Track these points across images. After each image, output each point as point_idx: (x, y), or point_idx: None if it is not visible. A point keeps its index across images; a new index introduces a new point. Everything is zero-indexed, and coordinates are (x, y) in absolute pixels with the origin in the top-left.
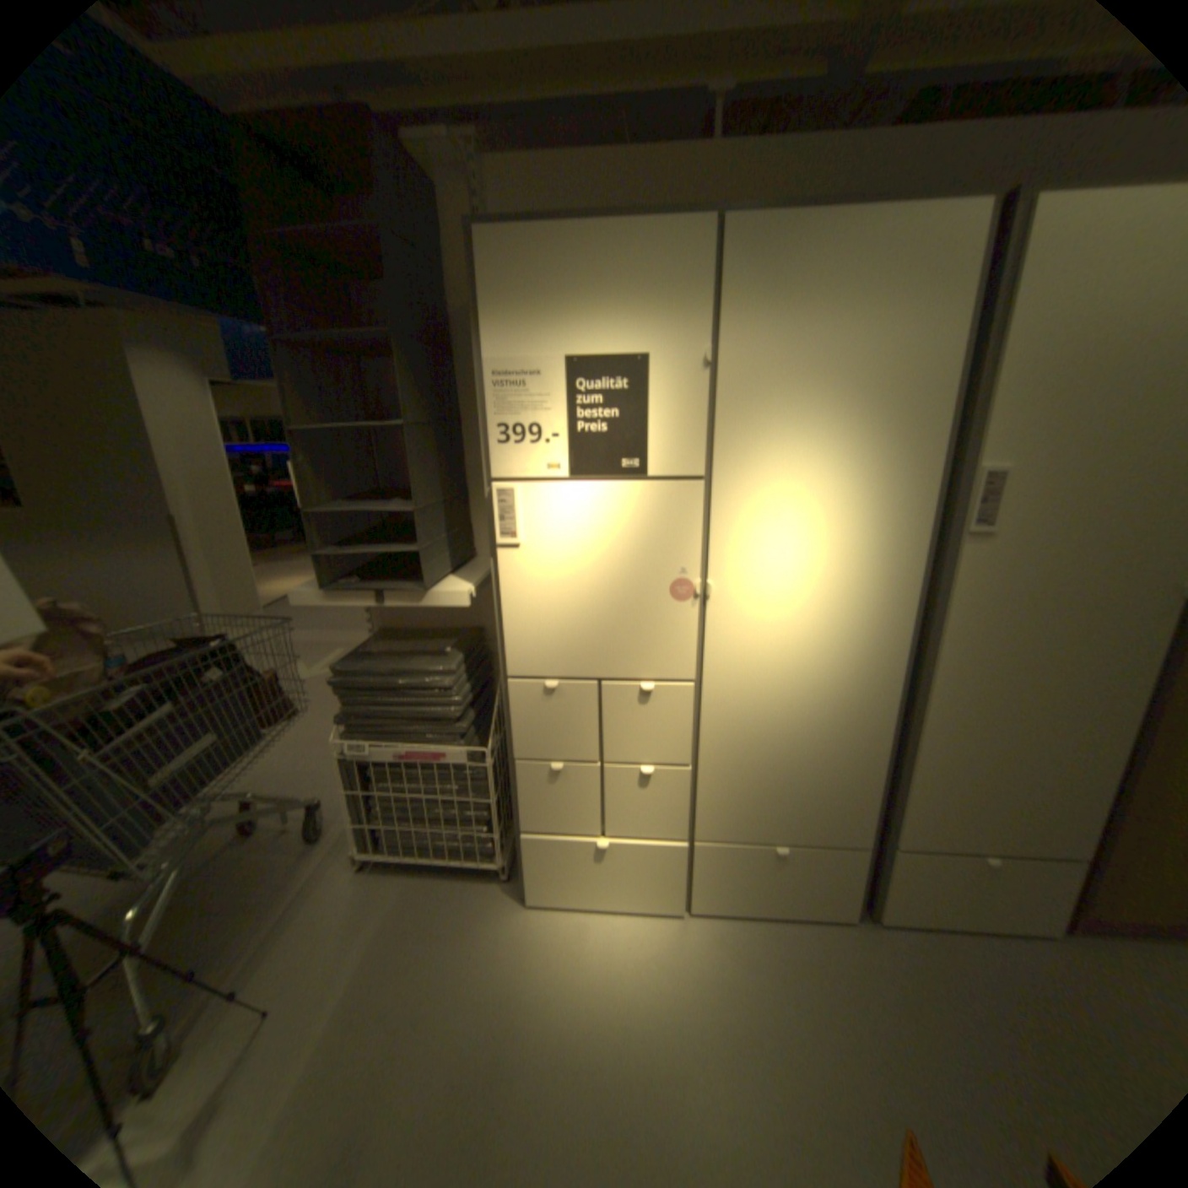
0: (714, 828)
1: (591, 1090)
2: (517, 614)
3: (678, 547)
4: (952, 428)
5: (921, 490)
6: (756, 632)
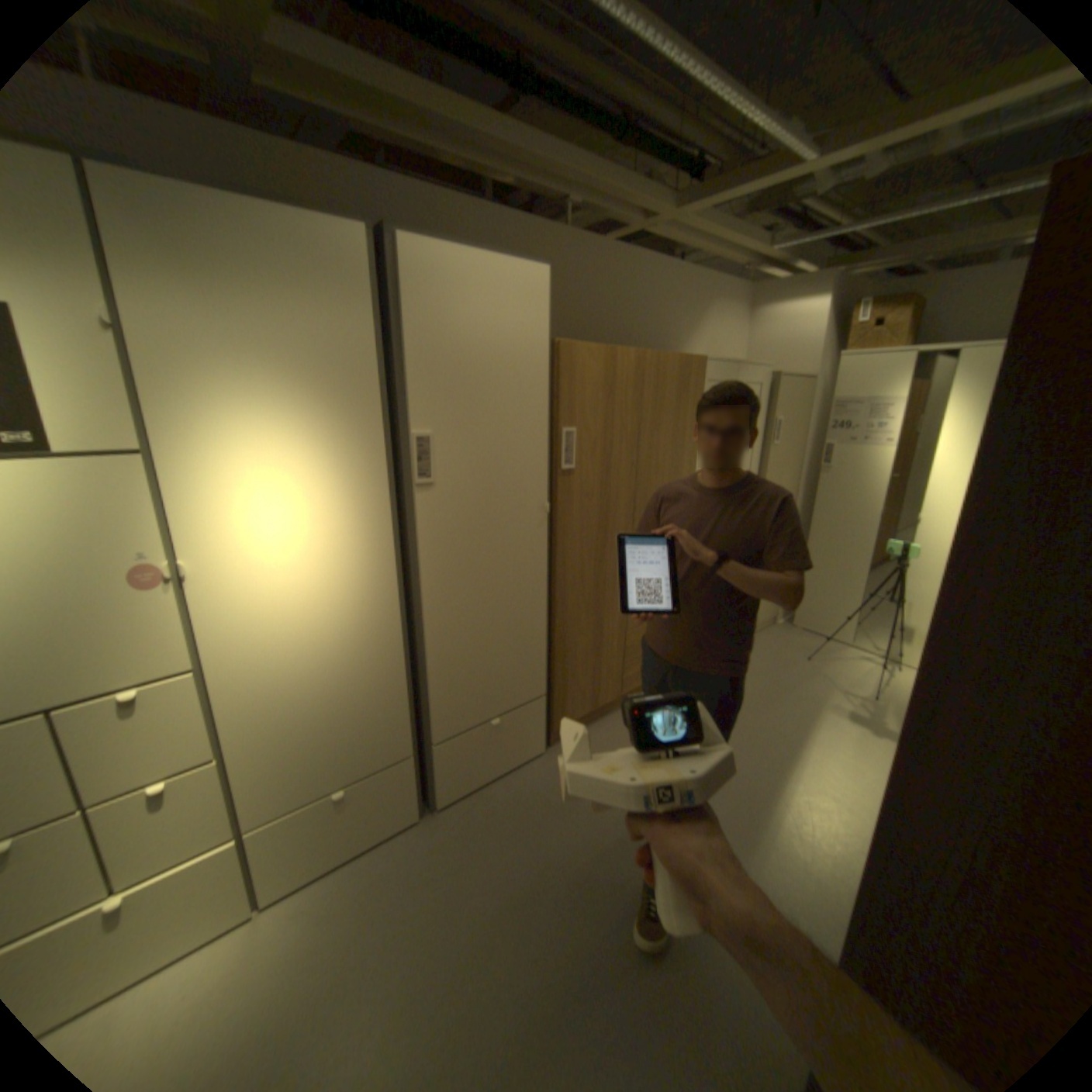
0: (259, 810)
1: None
2: None
3: (127, 530)
4: (383, 403)
5: (372, 454)
6: (252, 602)
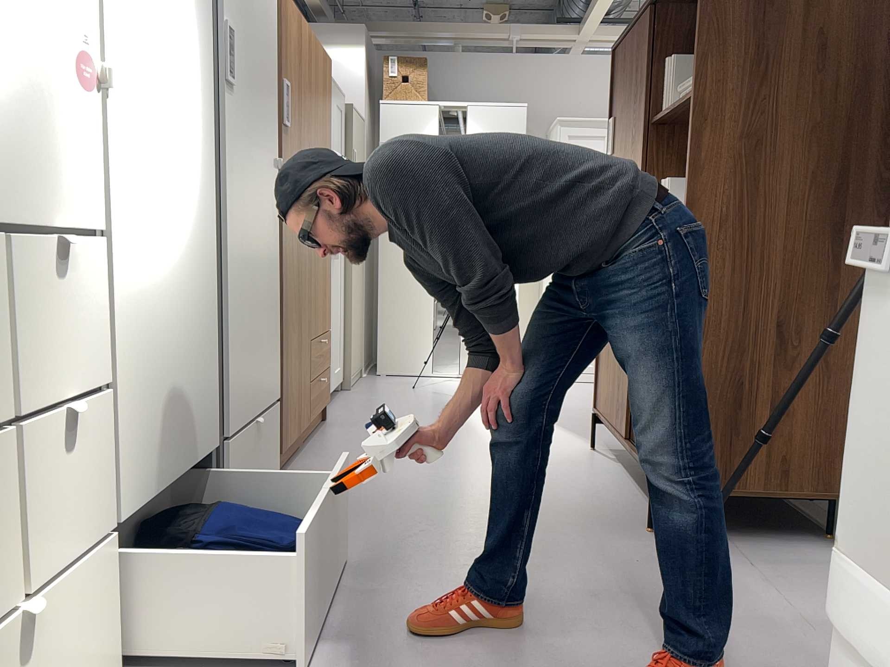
0: (127, 490)
1: None
2: None
3: None
4: None
5: (203, 23)
6: (137, 157)
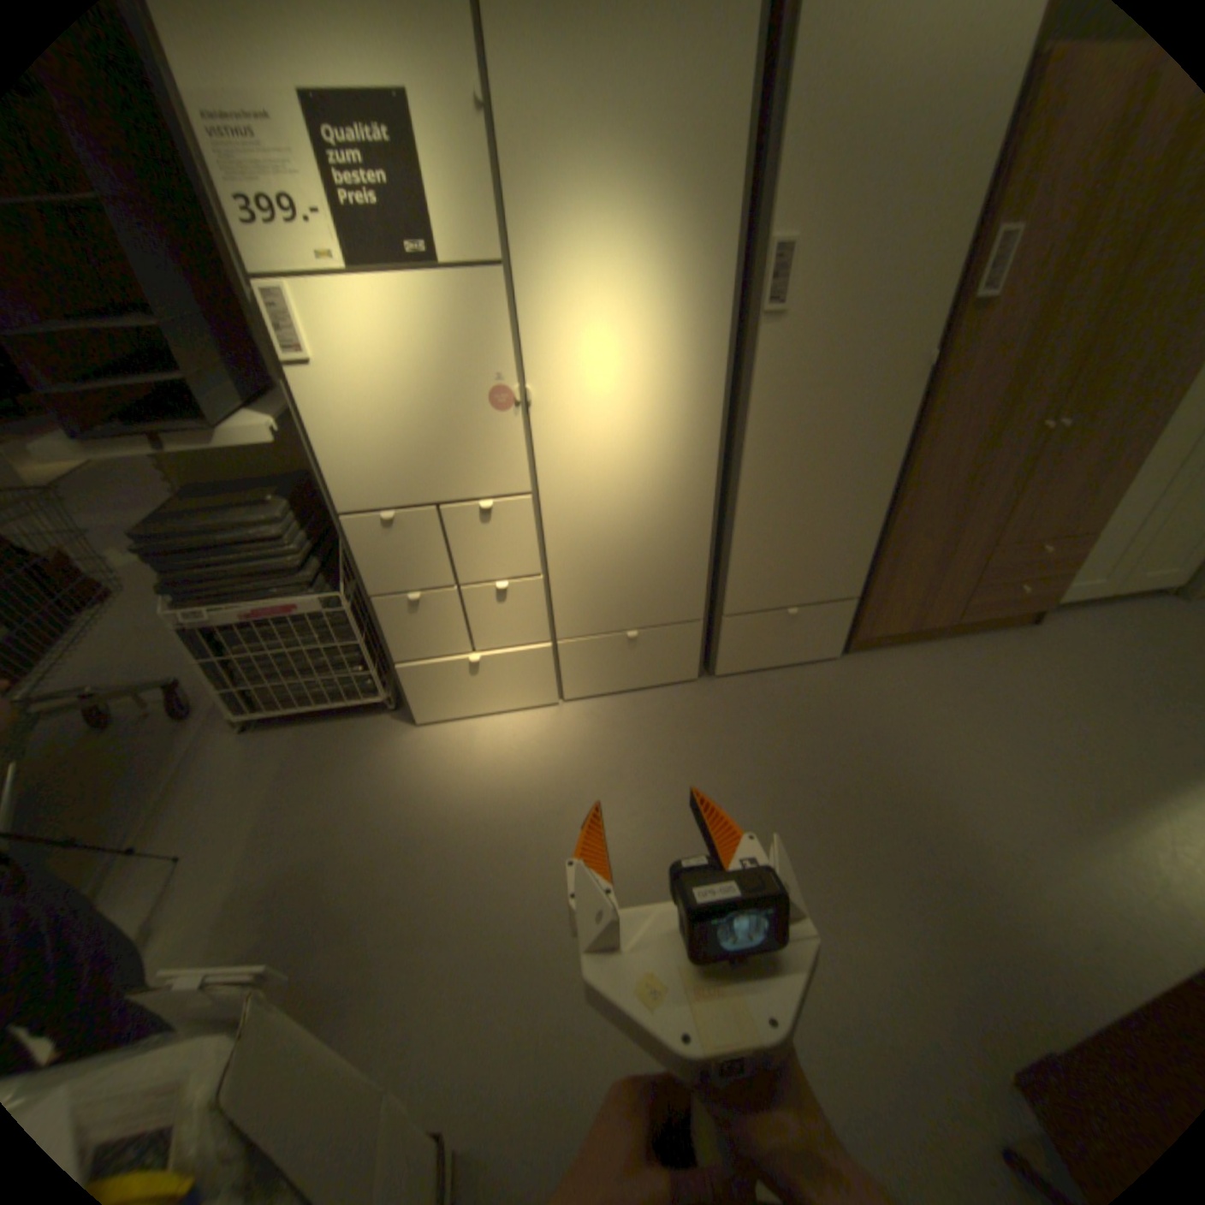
0: (571, 626)
1: (490, 833)
2: (329, 443)
3: (489, 349)
4: (744, 192)
5: (719, 267)
6: (581, 436)
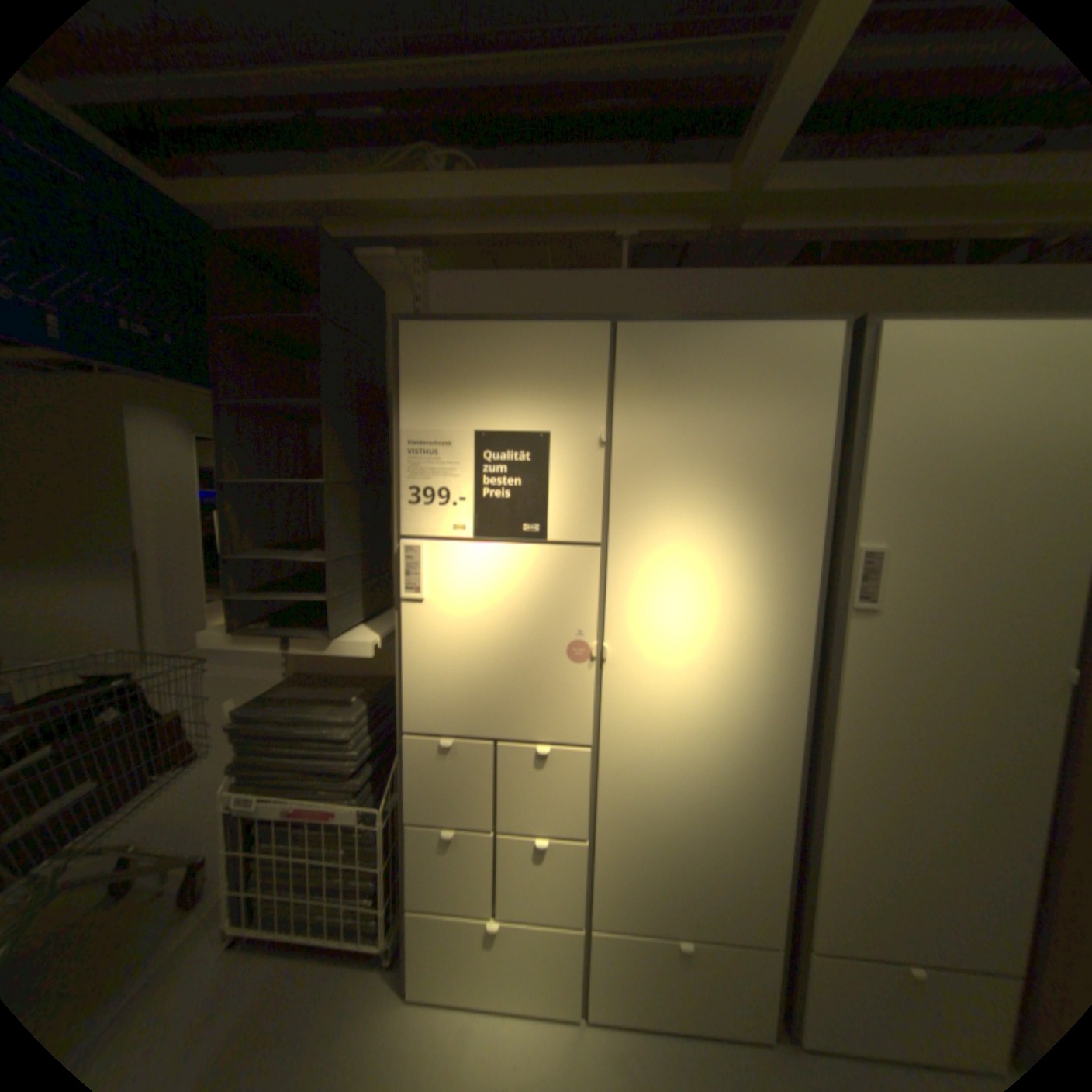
0: (612, 915)
1: None
2: (415, 667)
3: (575, 609)
4: (828, 510)
5: (804, 565)
6: (652, 698)
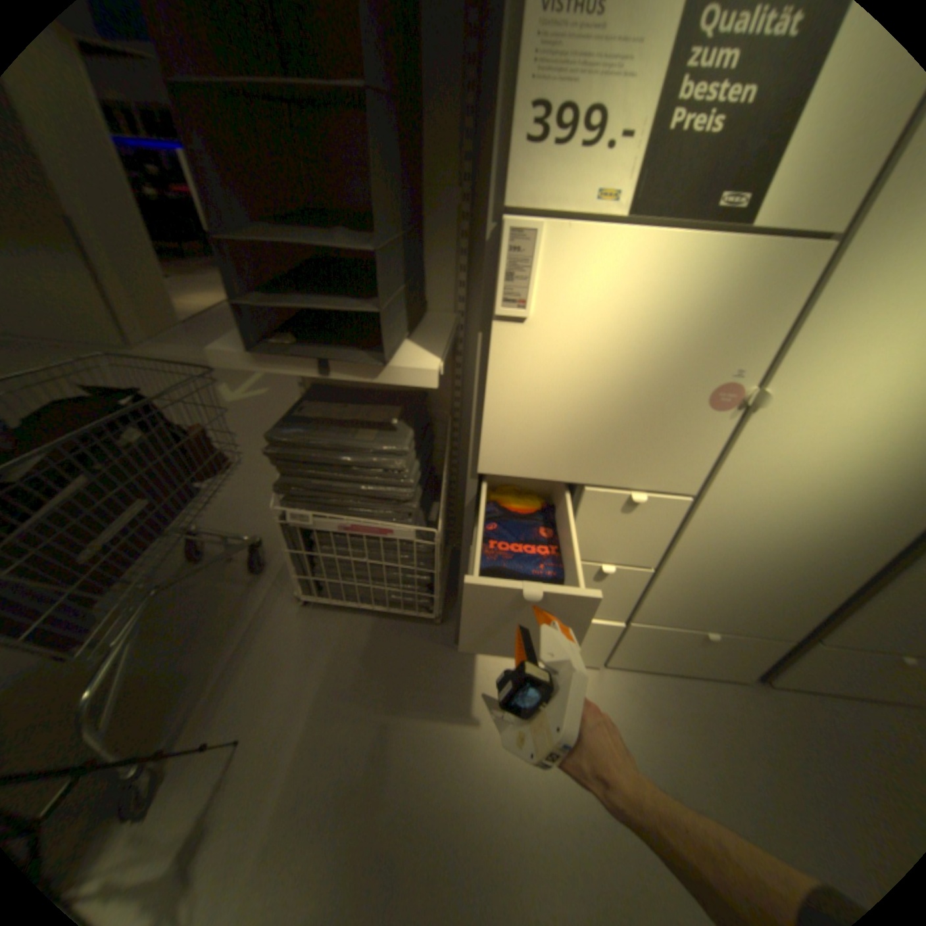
0: (655, 615)
1: (534, 828)
2: (501, 405)
3: (749, 339)
4: None
5: None
6: (796, 453)
